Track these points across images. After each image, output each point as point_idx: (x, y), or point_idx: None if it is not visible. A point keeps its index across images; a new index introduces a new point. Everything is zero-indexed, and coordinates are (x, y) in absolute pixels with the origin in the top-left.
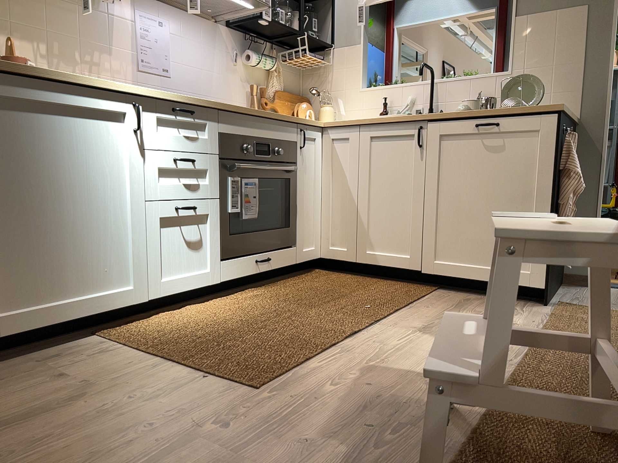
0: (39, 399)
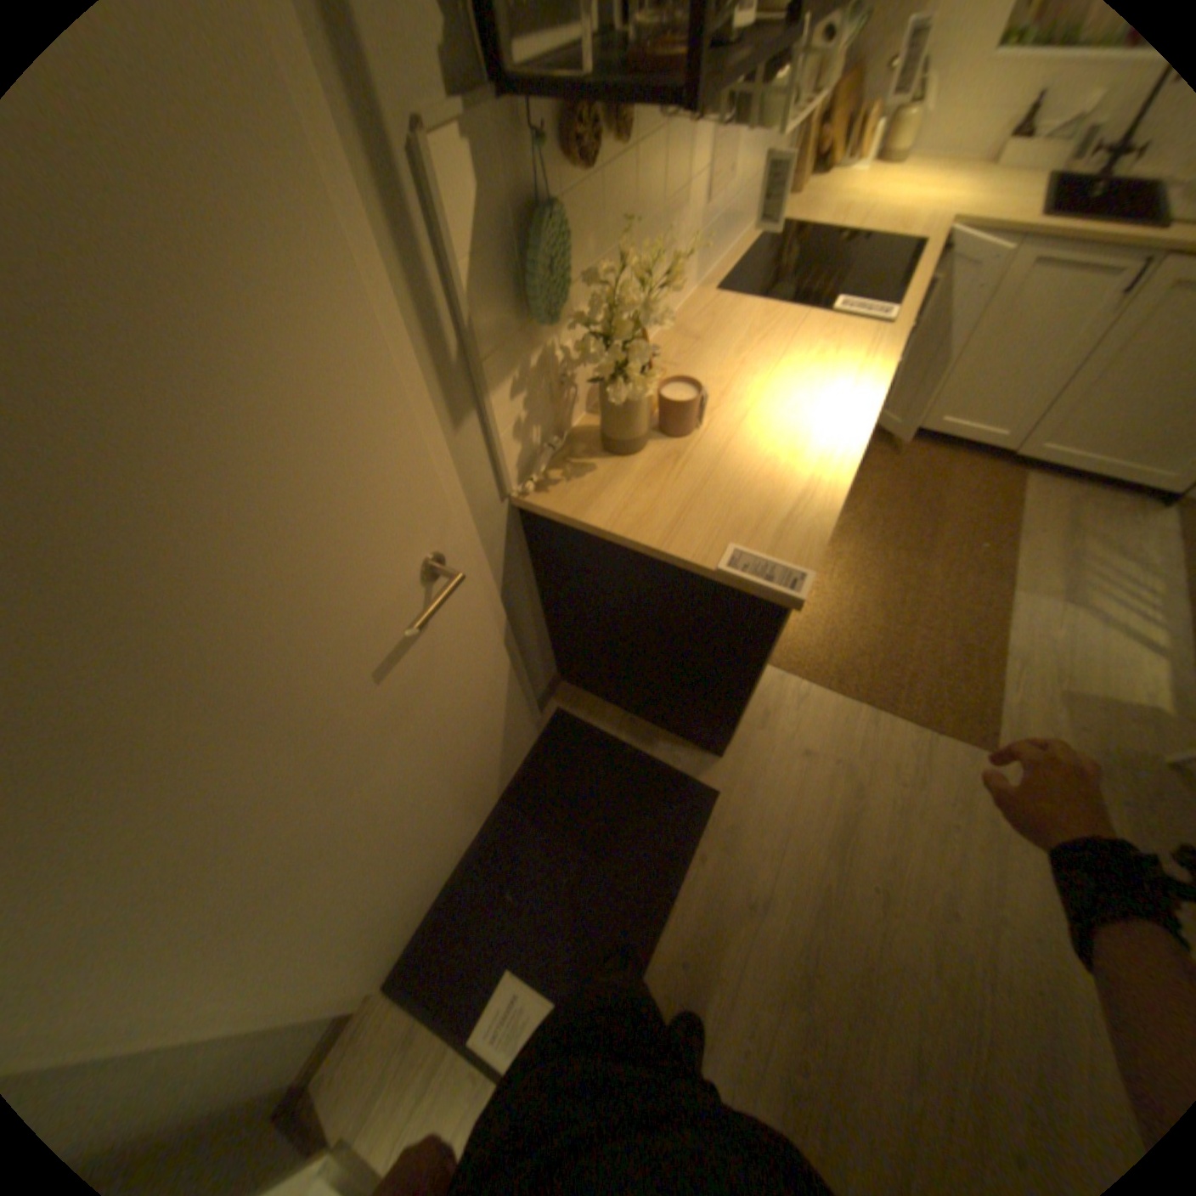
0: (831, 798)
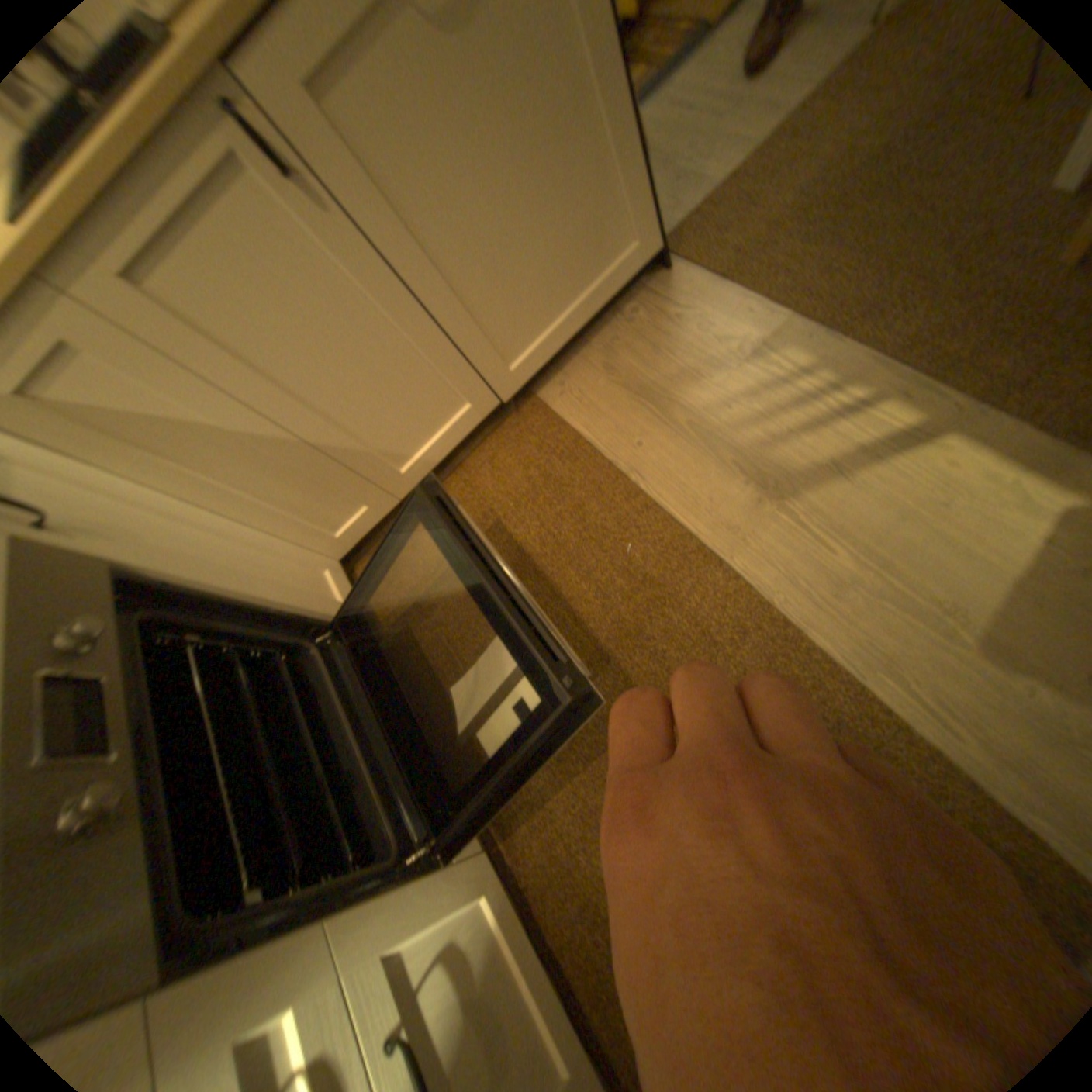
0: None
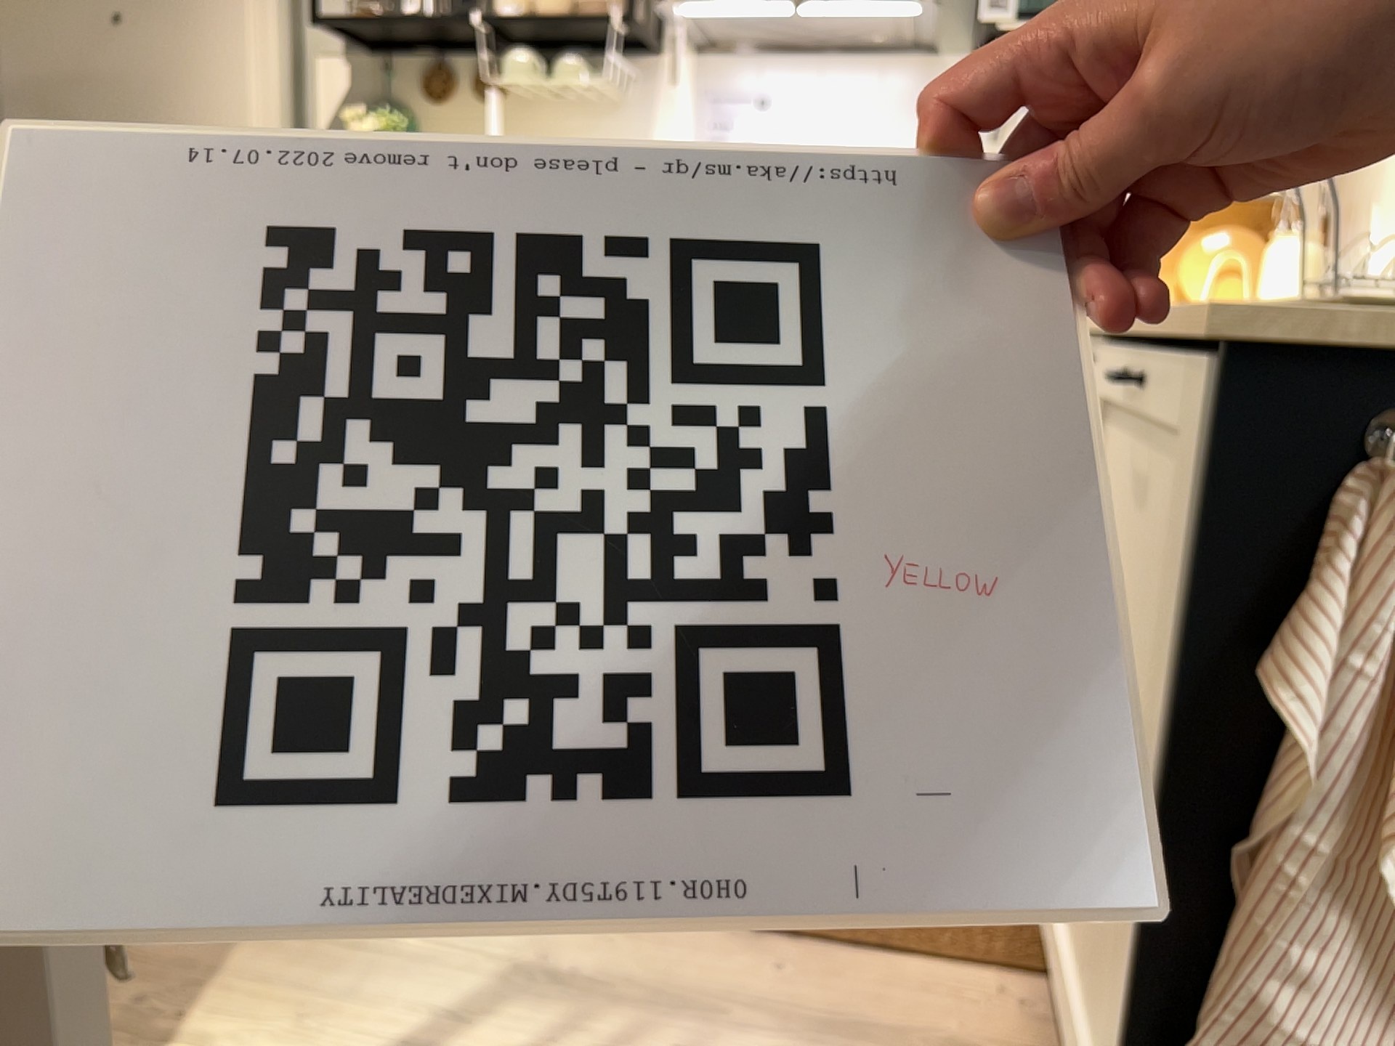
0: None
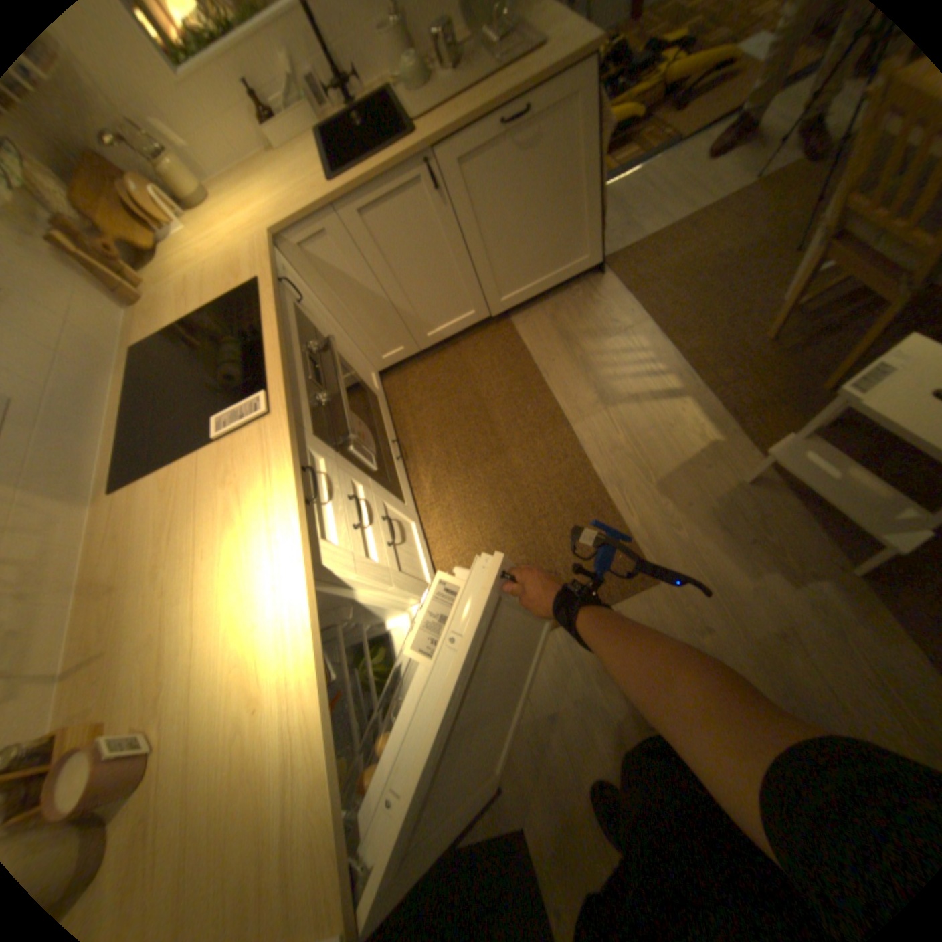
0: (592, 745)
